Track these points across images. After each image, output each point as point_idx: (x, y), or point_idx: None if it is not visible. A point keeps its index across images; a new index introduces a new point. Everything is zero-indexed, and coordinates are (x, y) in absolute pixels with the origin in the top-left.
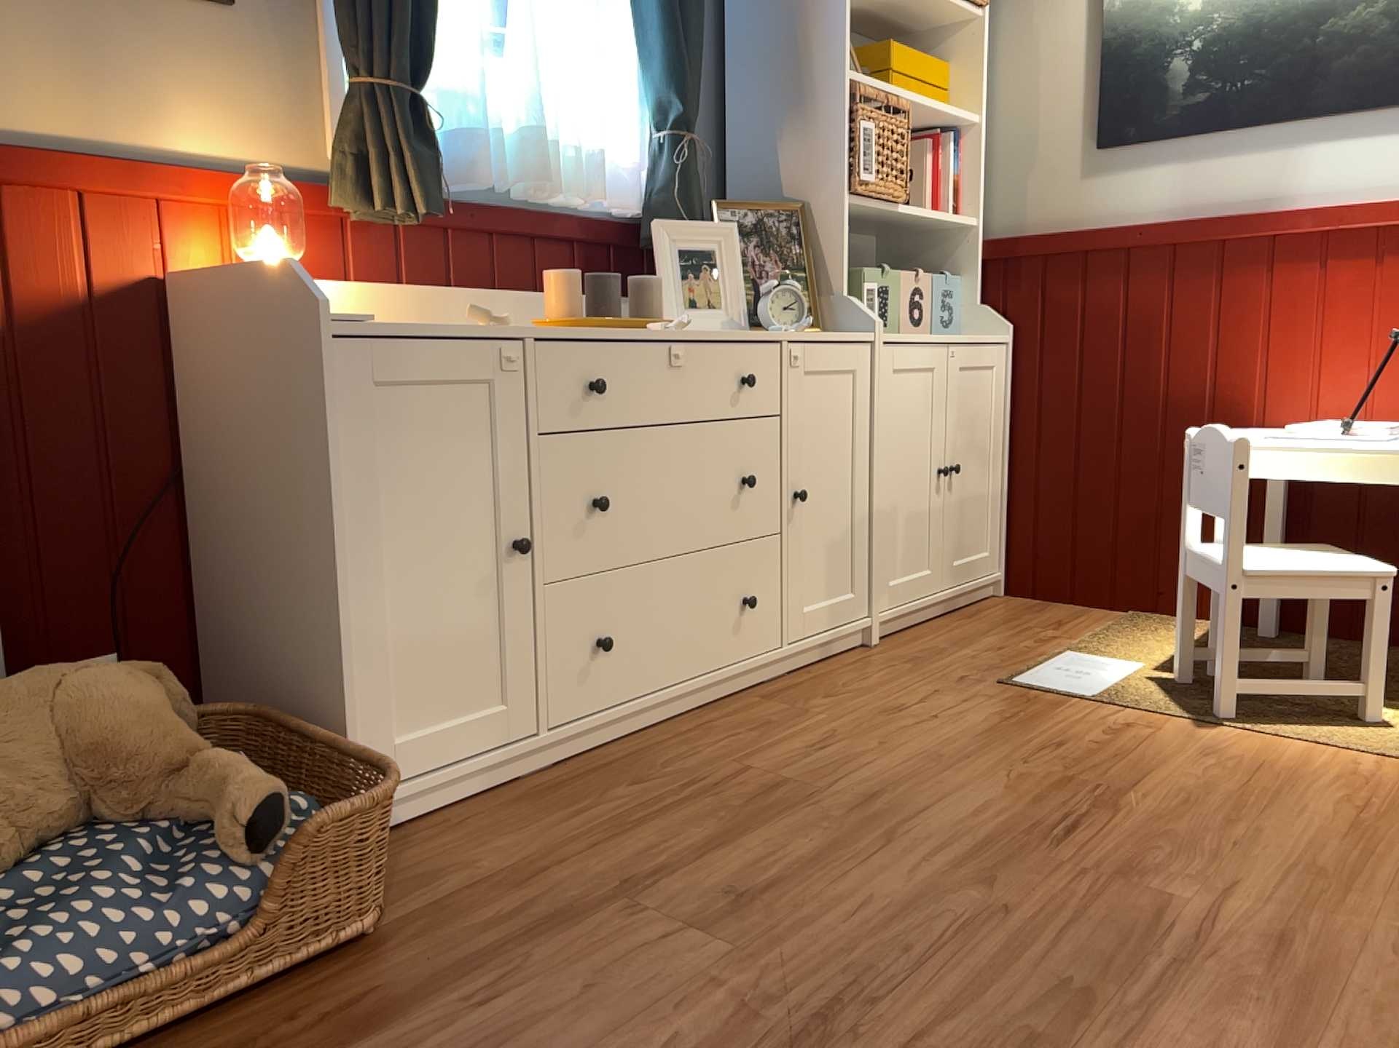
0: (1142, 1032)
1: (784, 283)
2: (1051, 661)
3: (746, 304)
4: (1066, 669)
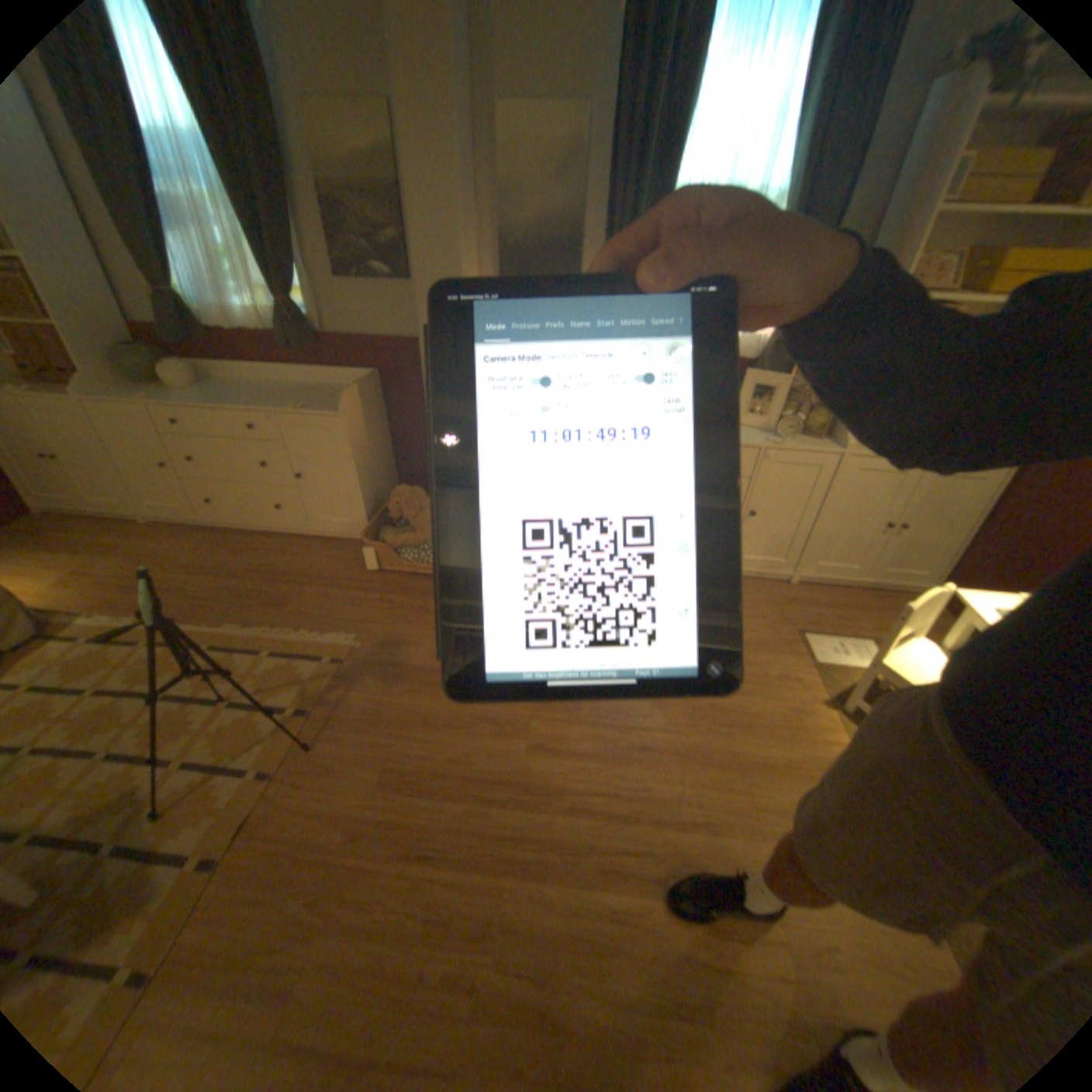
0: (571, 723)
1: (807, 410)
2: (848, 639)
3: (775, 418)
4: (842, 646)
